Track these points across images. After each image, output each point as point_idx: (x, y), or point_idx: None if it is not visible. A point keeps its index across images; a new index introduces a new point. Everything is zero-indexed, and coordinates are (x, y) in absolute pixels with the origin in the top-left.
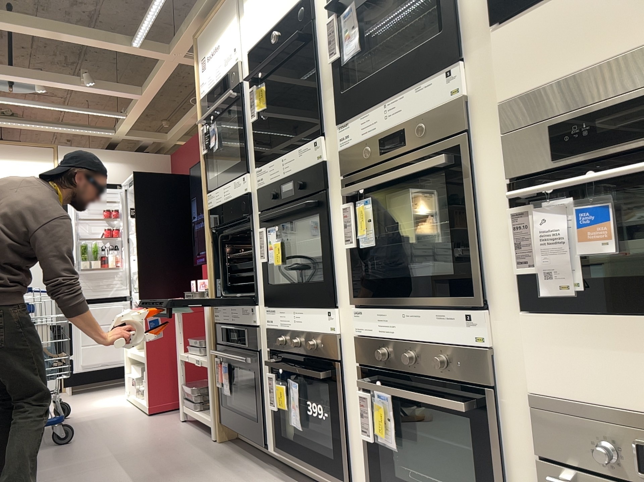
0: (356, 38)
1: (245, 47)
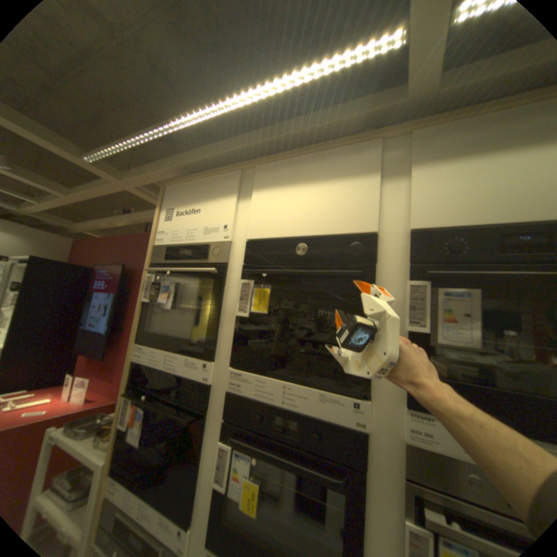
0: (480, 332)
1: (242, 229)
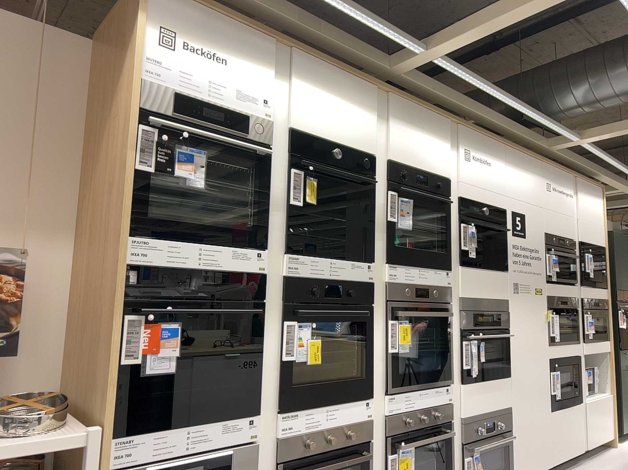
0: (407, 222)
1: (283, 118)
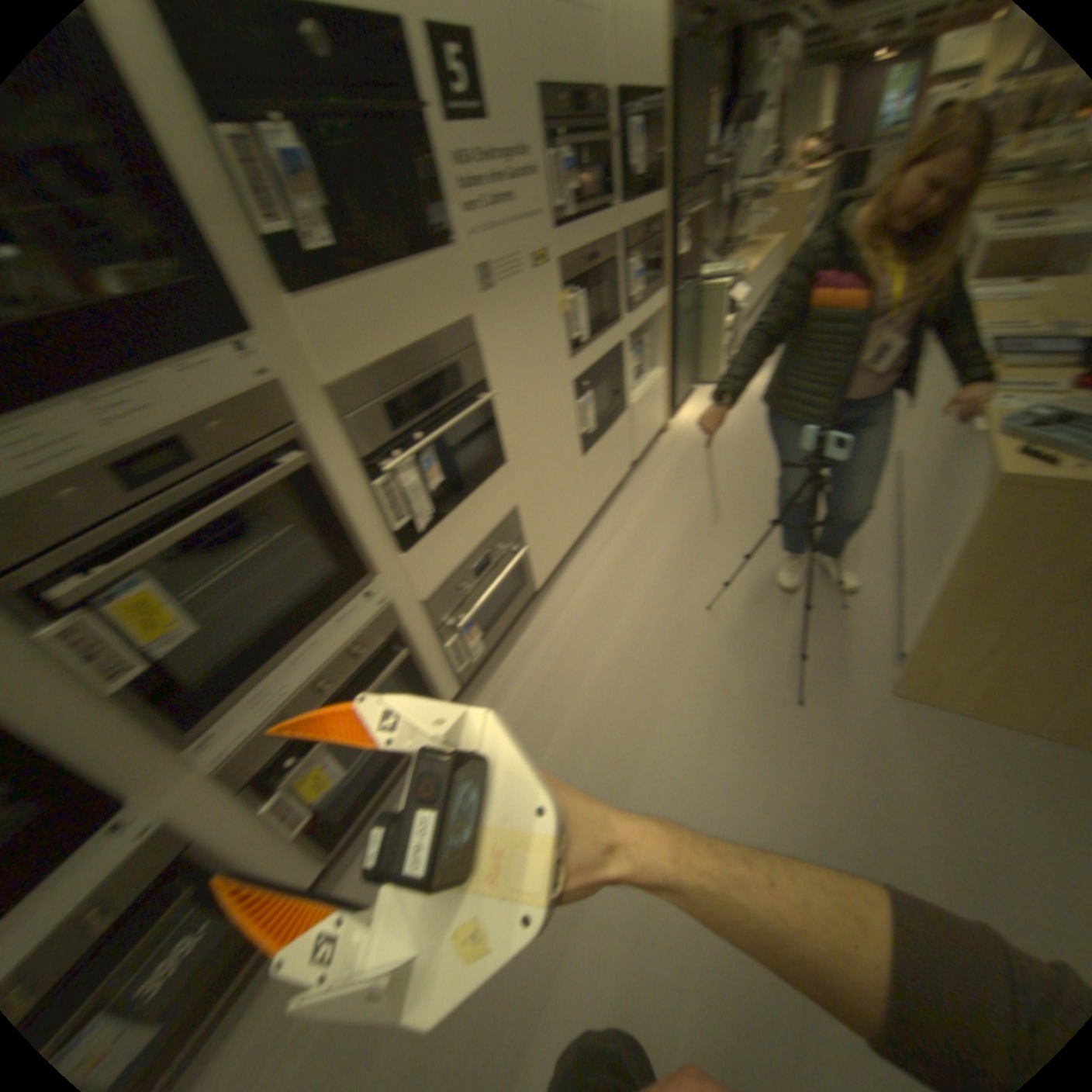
0: None
1: None
